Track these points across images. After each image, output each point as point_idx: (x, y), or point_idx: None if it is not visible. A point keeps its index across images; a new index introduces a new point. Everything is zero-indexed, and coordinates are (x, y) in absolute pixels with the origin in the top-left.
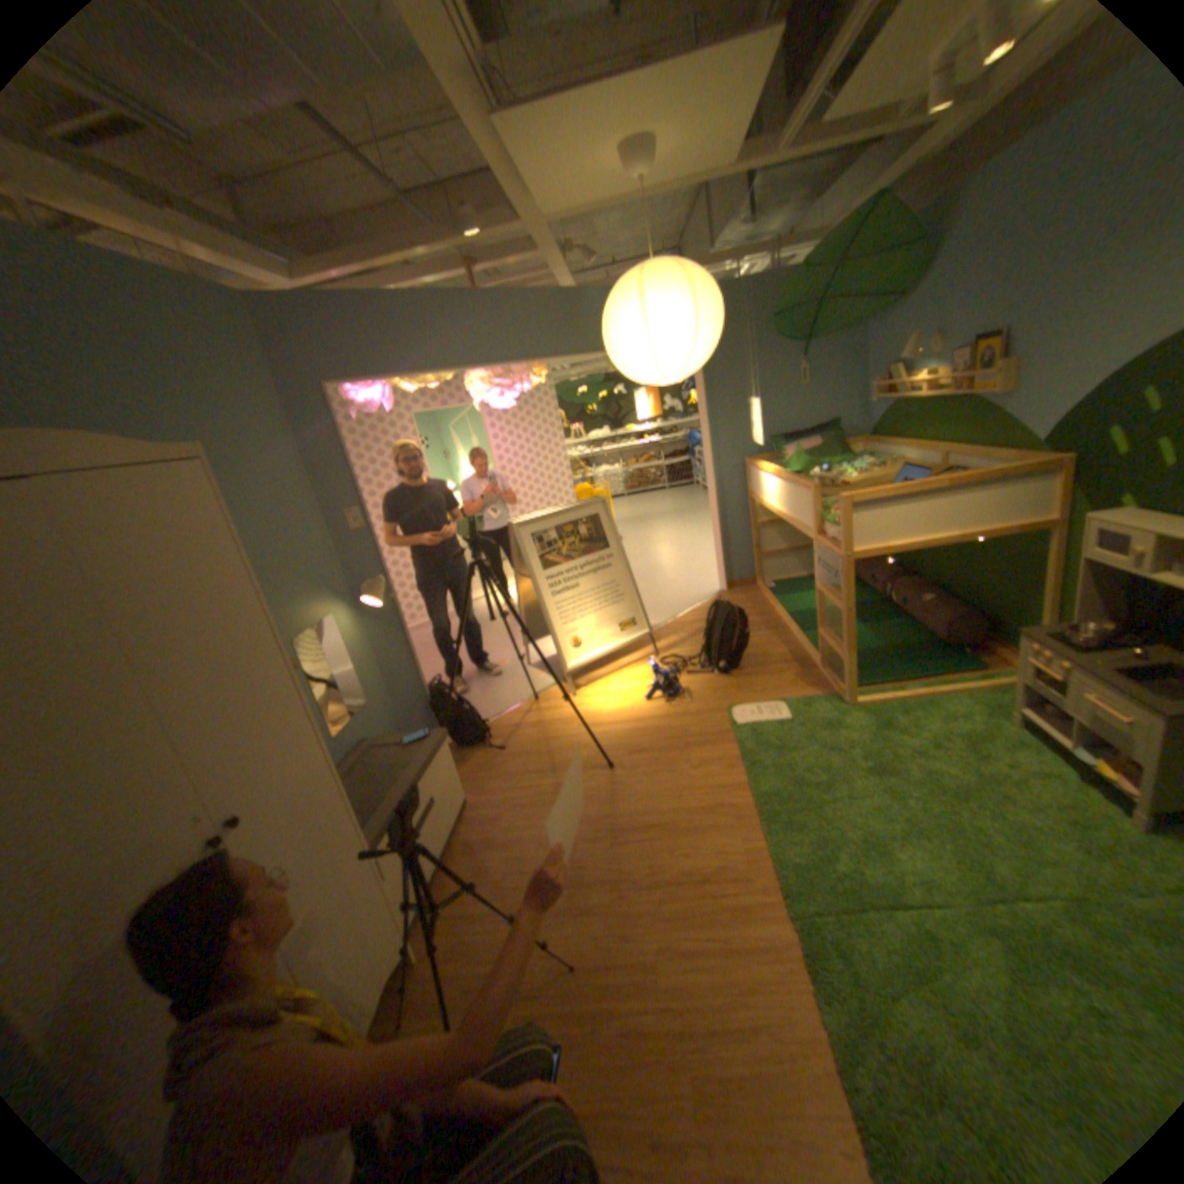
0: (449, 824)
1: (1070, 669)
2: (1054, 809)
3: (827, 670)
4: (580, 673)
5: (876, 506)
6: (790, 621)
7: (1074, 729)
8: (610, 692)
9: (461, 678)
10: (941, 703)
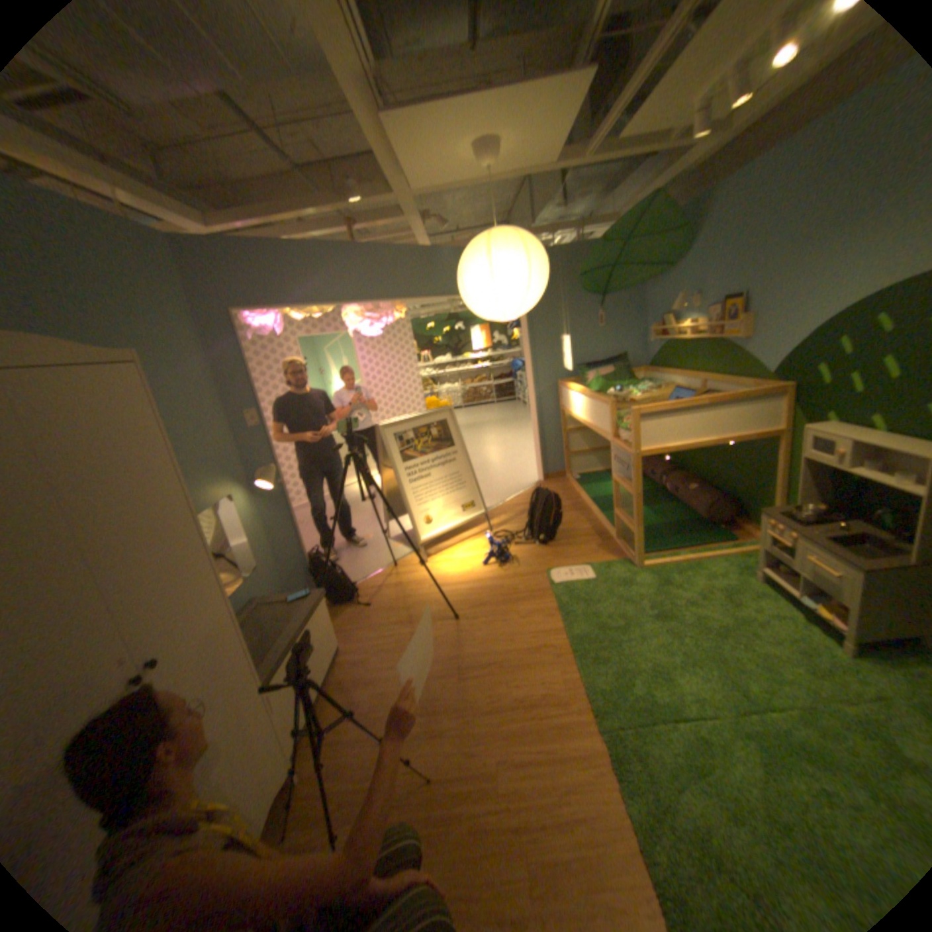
0: (326, 667)
1: (797, 538)
2: (789, 642)
3: (621, 541)
4: (431, 544)
5: (657, 417)
6: (592, 504)
7: (801, 582)
8: (455, 559)
9: (333, 549)
10: (705, 565)
